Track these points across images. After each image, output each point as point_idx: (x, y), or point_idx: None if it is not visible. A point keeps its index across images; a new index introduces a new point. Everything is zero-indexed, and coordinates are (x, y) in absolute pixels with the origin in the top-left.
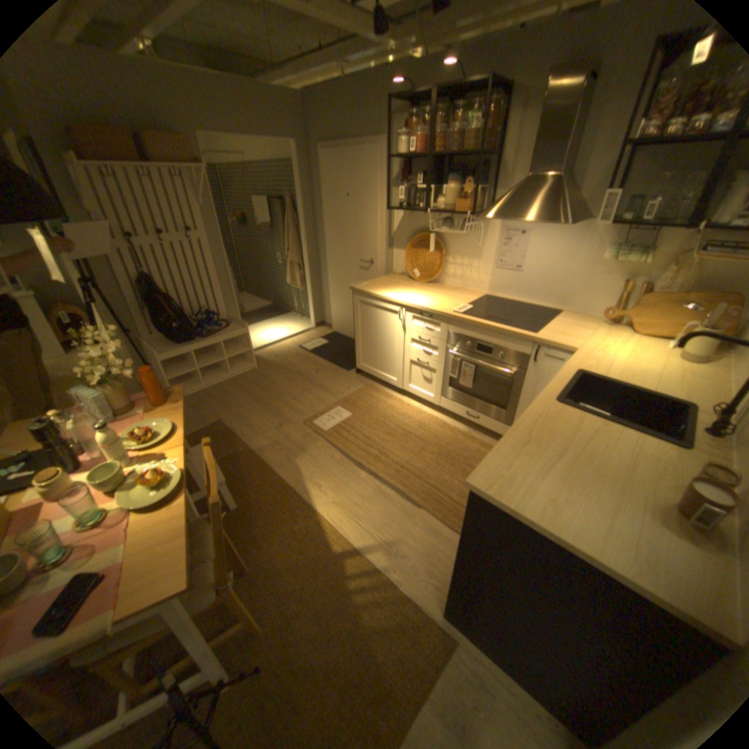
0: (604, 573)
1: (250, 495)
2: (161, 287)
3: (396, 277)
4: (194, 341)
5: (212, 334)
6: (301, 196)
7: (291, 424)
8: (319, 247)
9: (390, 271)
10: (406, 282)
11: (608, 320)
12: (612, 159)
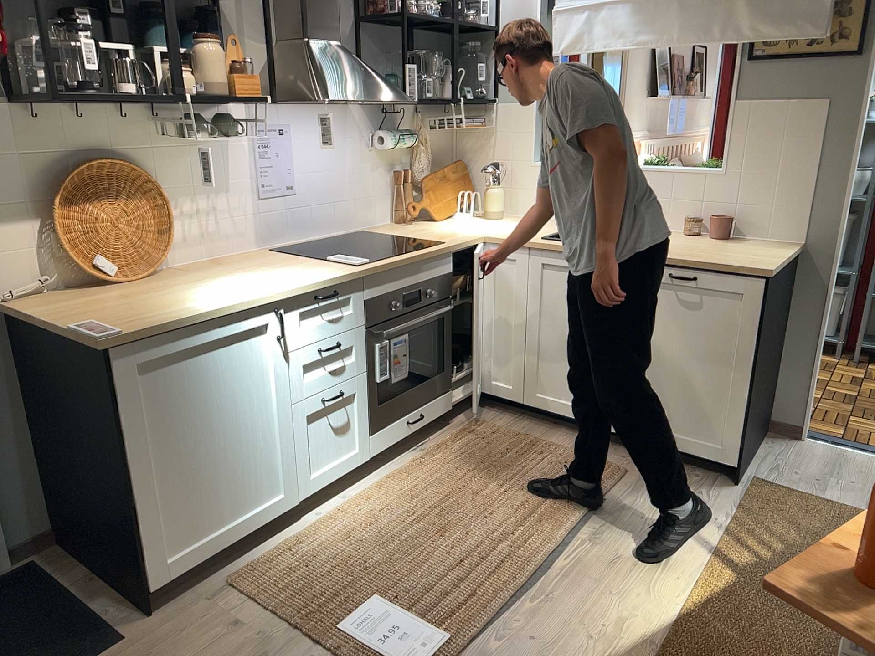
0: (792, 258)
1: None
2: None
3: (53, 300)
4: None
5: None
6: None
7: None
8: None
9: None
10: (121, 291)
11: (400, 221)
12: (343, 32)
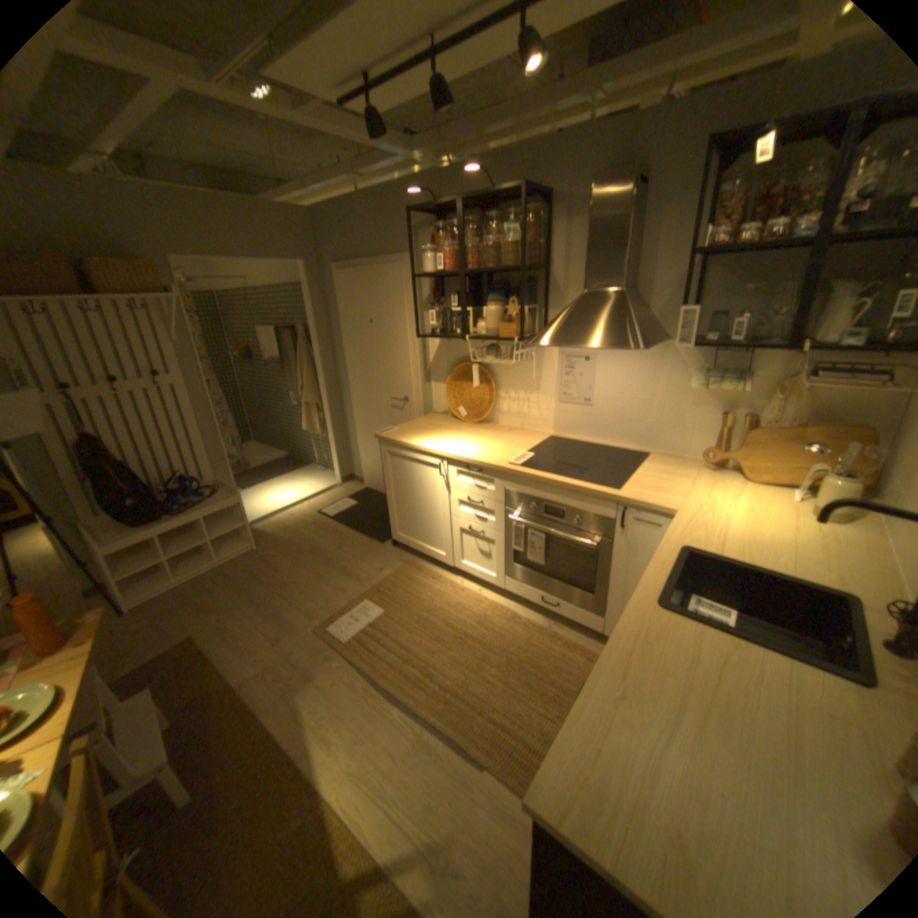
0: None
1: (216, 773)
2: (114, 450)
3: (437, 418)
4: (160, 522)
5: (188, 509)
6: (316, 324)
7: (295, 635)
8: (341, 384)
9: (430, 409)
10: (450, 424)
11: (710, 463)
12: (681, 270)
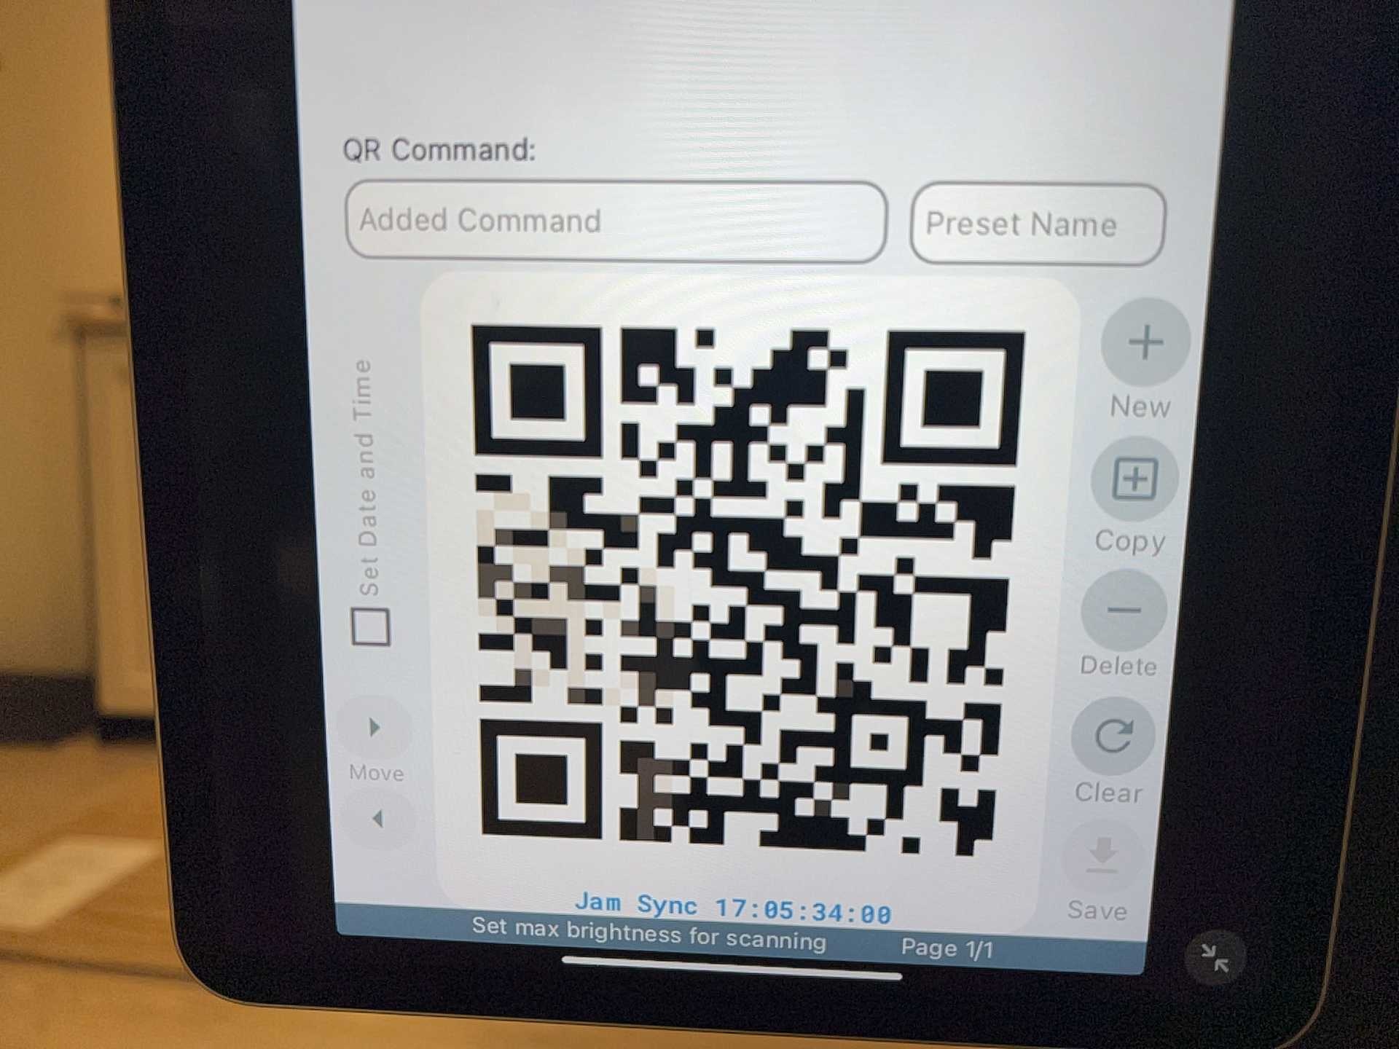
0: None
1: None
2: None
3: None
4: None
5: None
6: None
7: None
8: None
9: None
10: None
11: None
12: None
